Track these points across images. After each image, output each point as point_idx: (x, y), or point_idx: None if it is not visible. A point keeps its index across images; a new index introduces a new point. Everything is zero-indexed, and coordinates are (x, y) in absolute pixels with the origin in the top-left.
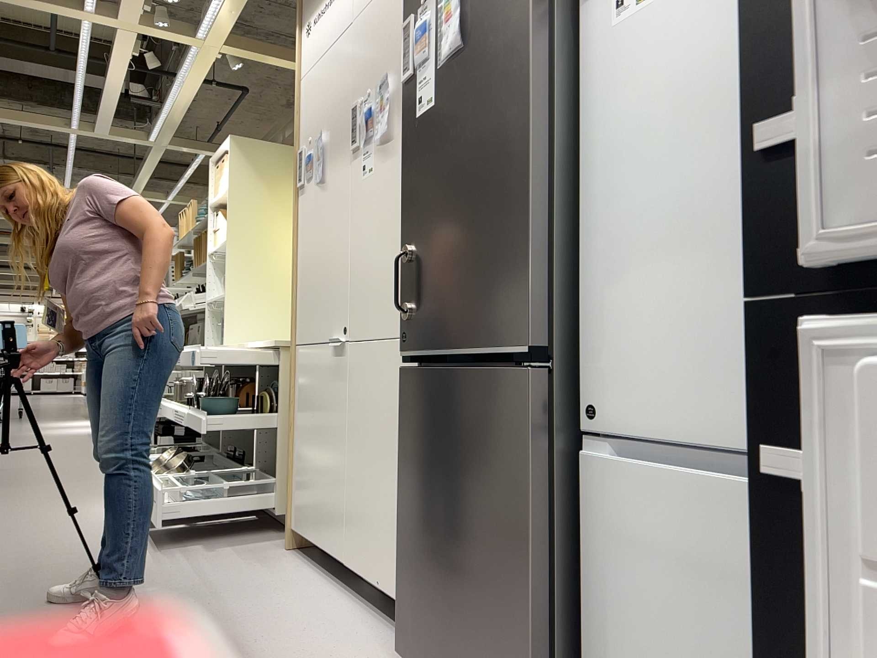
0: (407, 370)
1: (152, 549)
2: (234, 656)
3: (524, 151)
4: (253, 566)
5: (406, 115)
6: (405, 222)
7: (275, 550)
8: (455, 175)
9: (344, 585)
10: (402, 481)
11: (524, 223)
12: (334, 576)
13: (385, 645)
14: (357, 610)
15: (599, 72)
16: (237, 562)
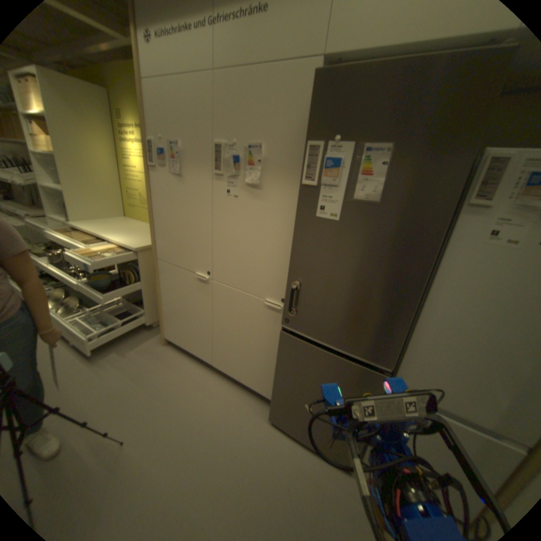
0: (285, 331)
1: (86, 363)
2: (198, 443)
3: (414, 290)
4: (155, 364)
5: (302, 206)
6: (294, 267)
7: (157, 347)
8: (351, 271)
9: (208, 368)
10: (278, 372)
11: (402, 321)
12: (199, 362)
13: (252, 407)
14: (225, 385)
15: (459, 257)
16: (144, 362)
